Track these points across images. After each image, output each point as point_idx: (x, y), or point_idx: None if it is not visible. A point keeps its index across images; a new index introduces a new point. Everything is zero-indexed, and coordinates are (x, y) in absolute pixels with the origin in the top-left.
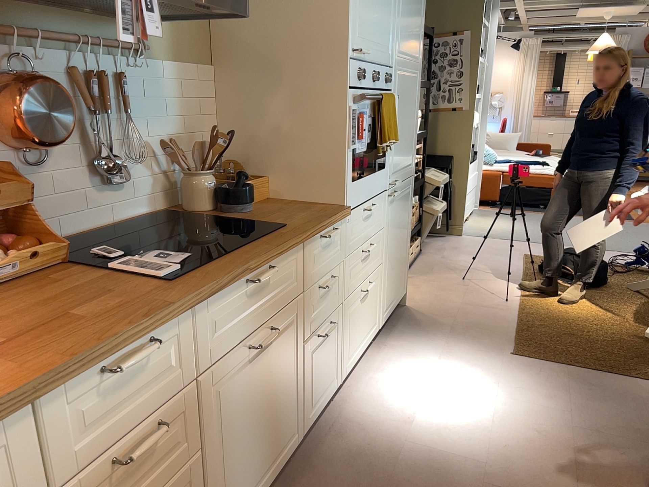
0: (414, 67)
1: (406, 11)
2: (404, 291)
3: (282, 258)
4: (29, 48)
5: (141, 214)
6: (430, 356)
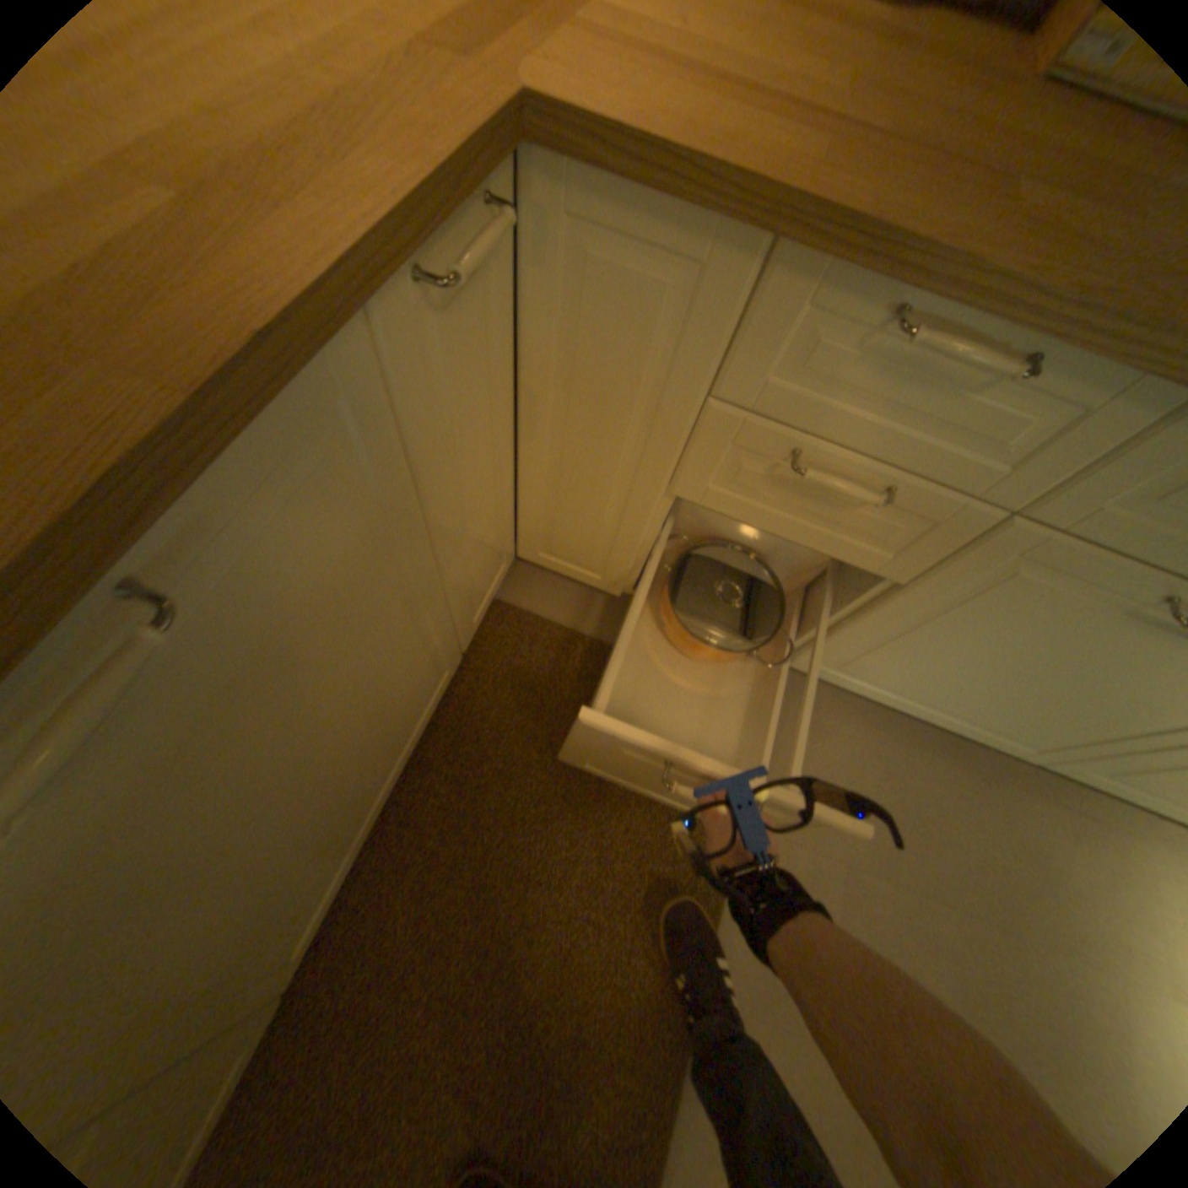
0: None
1: None
2: None
3: None
4: None
5: None
6: None
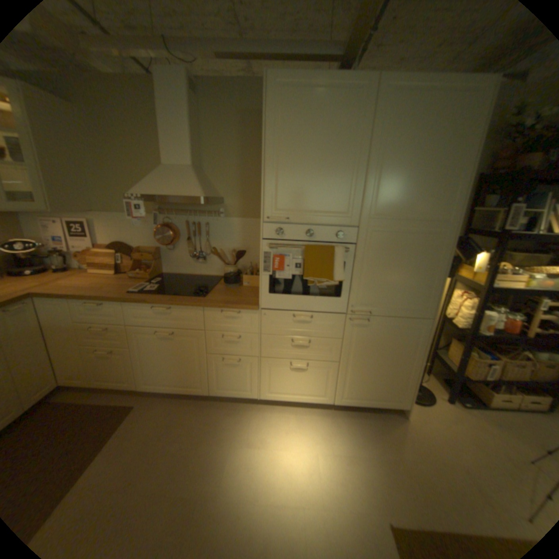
0: (429, 225)
1: (395, 179)
2: (402, 407)
3: (182, 308)
4: (173, 215)
5: (214, 275)
6: (337, 450)
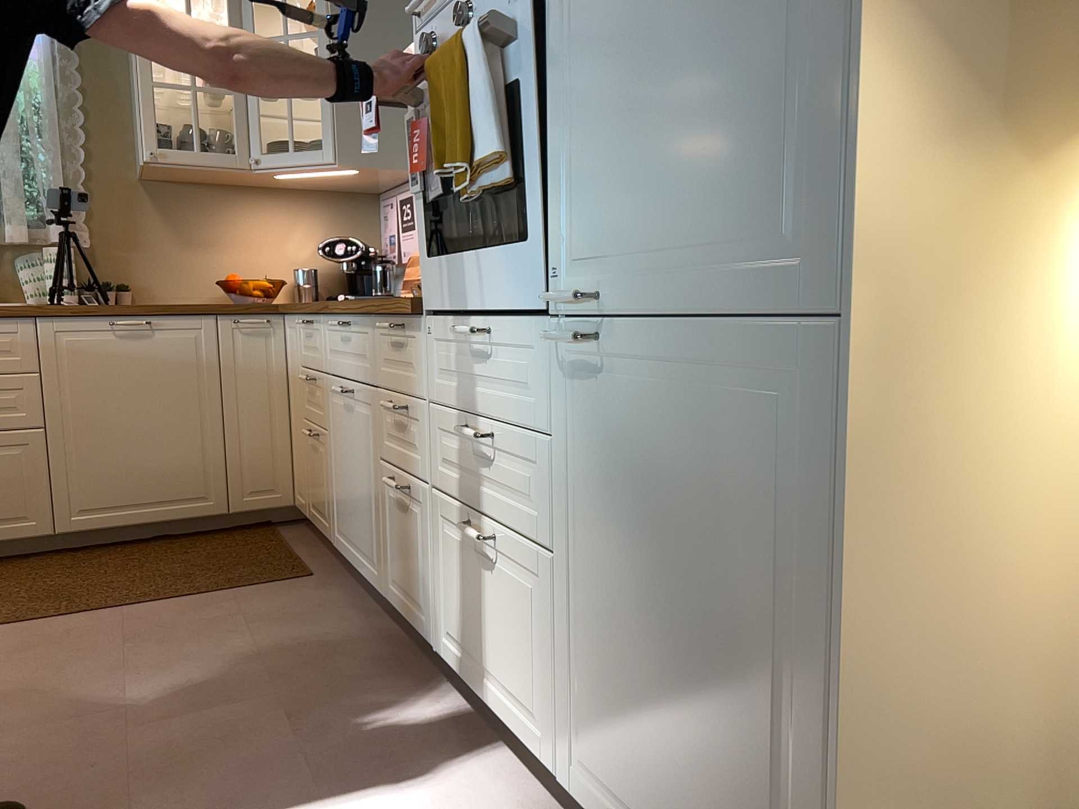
0: None
1: None
2: None
3: (358, 322)
4: None
5: None
6: None
